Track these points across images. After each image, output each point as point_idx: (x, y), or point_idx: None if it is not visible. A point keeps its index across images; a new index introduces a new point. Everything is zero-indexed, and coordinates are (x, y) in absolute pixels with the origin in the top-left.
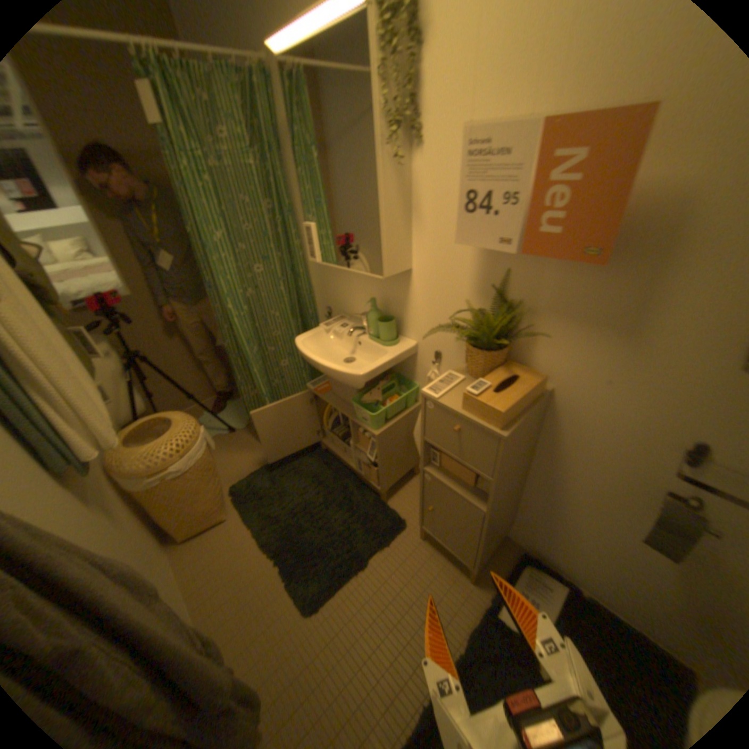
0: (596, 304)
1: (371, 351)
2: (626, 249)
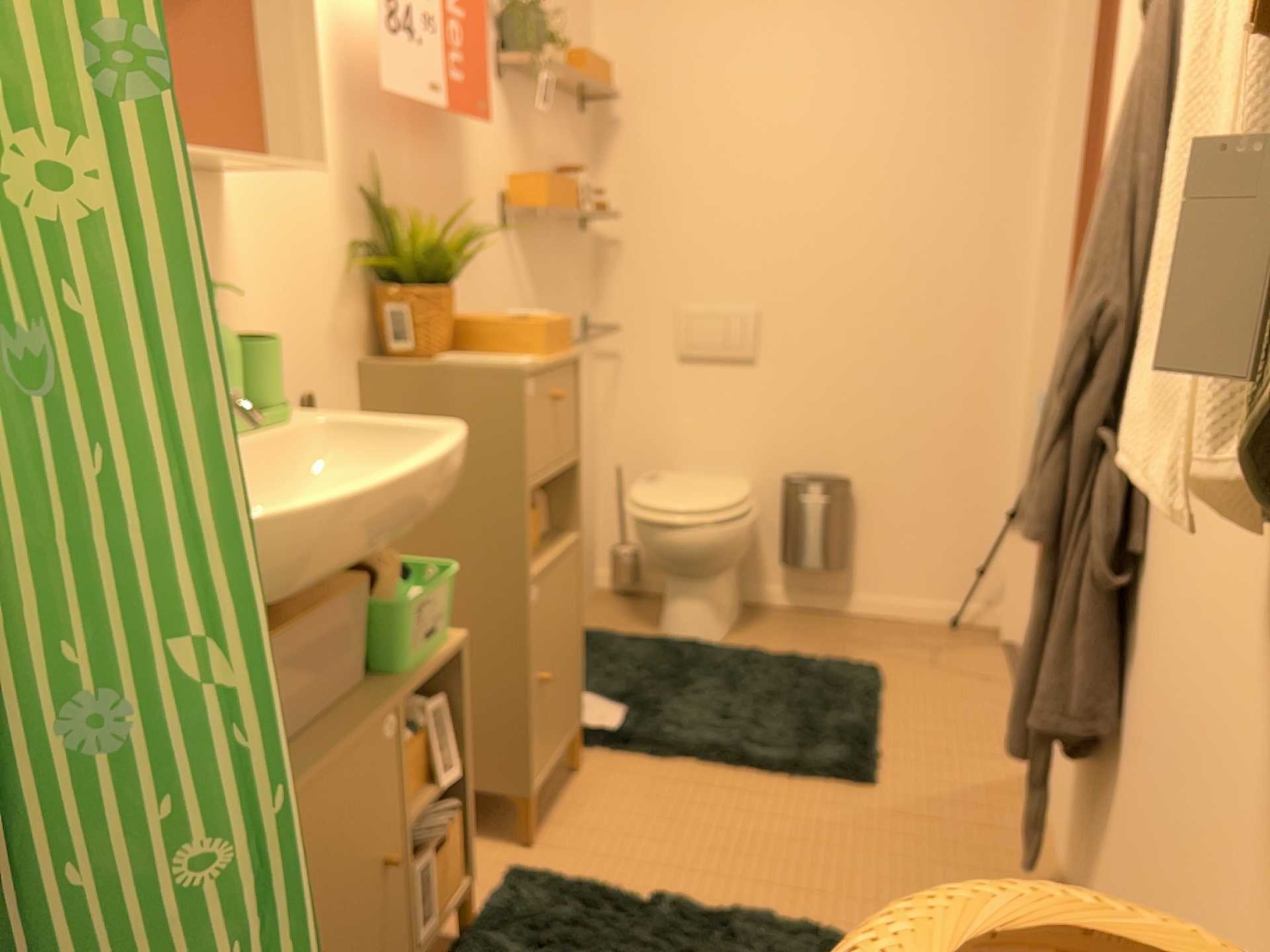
0: (443, 201)
1: (273, 462)
2: (446, 128)
